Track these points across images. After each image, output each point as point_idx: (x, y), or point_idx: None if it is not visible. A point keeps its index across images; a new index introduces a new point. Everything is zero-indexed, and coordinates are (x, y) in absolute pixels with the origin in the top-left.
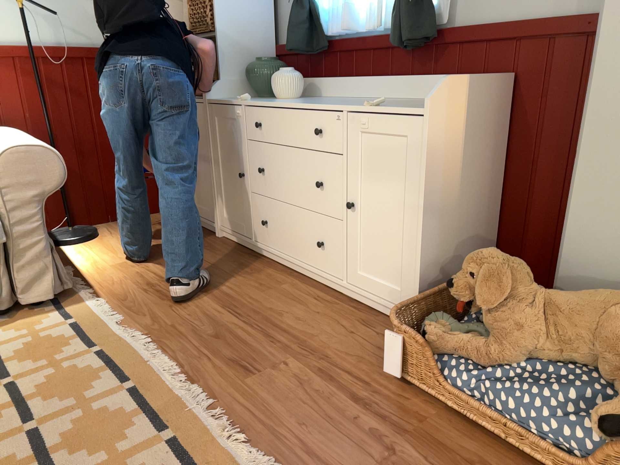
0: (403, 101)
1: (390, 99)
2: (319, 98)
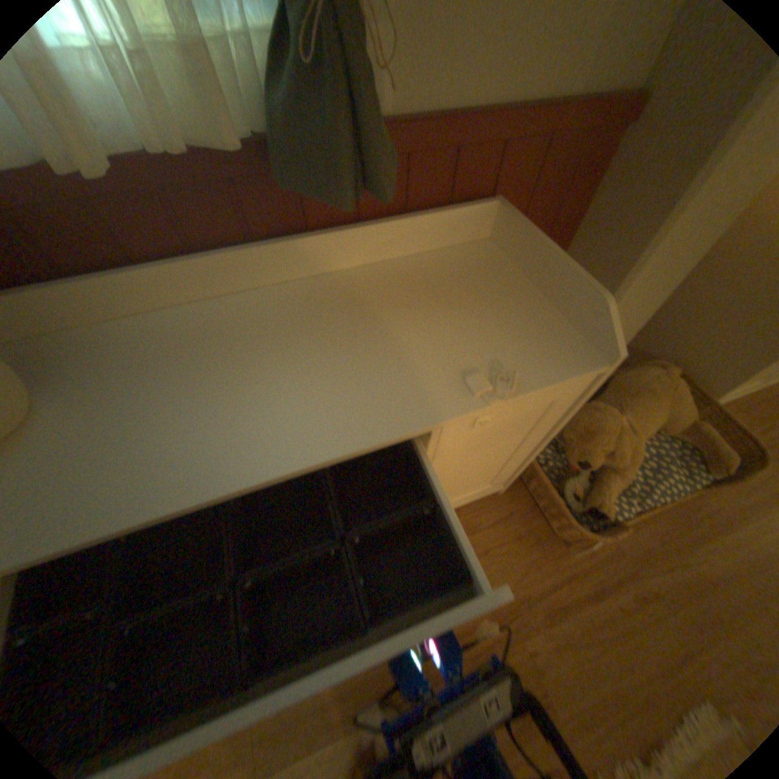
0: (340, 284)
1: (289, 281)
2: (78, 350)
